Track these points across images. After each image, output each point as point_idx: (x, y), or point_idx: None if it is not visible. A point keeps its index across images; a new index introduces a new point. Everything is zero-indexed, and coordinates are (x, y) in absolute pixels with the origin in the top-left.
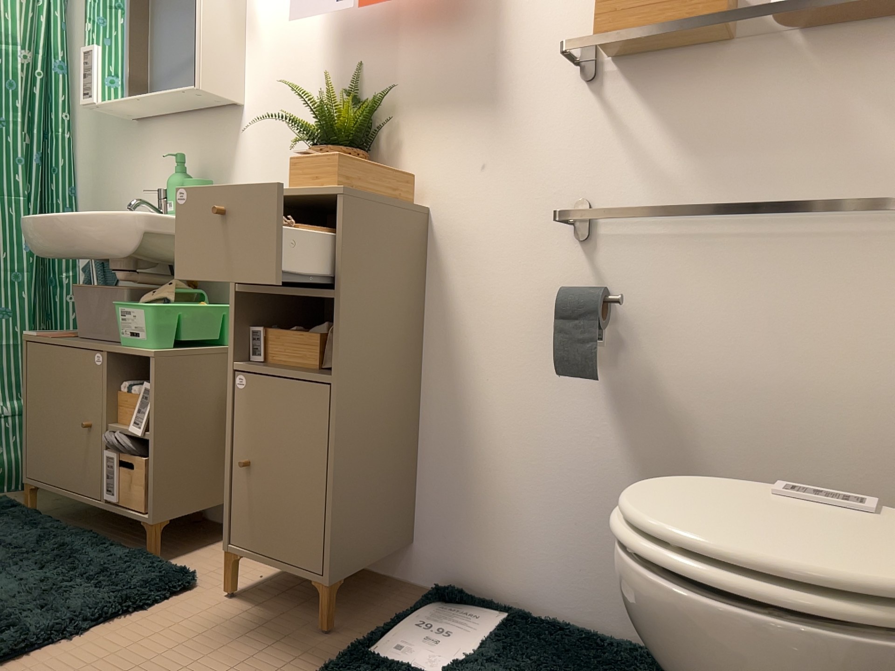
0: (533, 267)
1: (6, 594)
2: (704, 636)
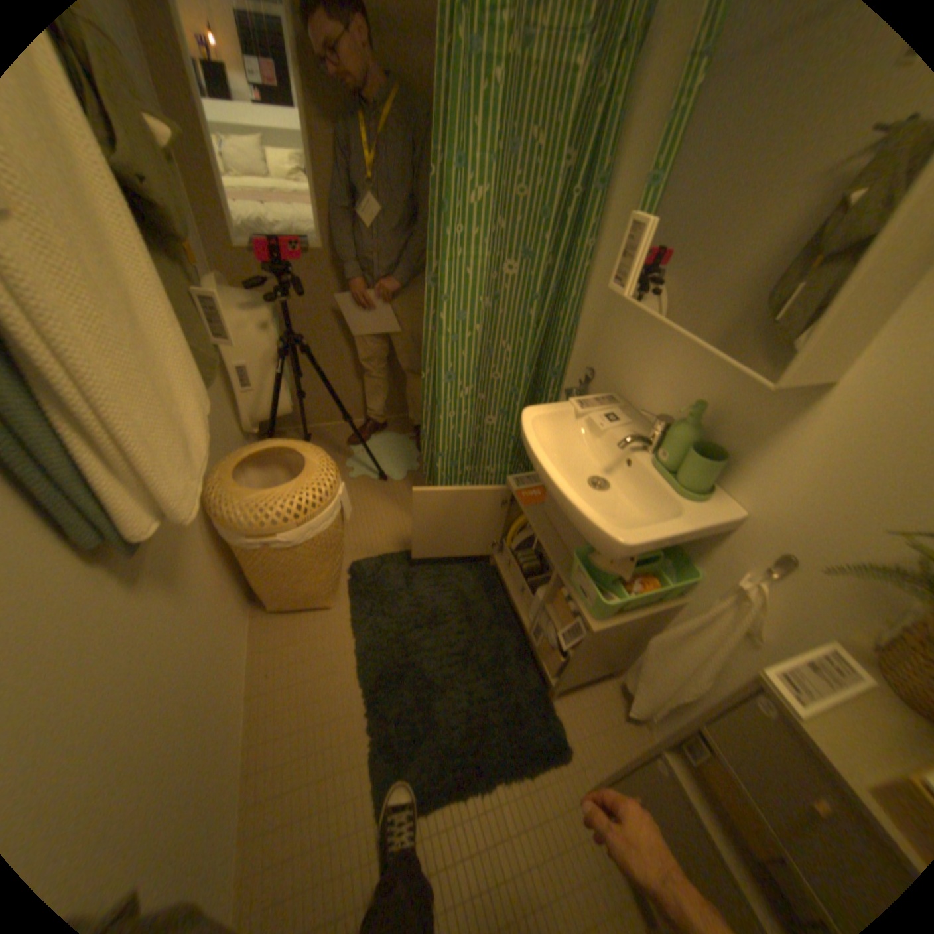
0: None
1: (461, 714)
2: None
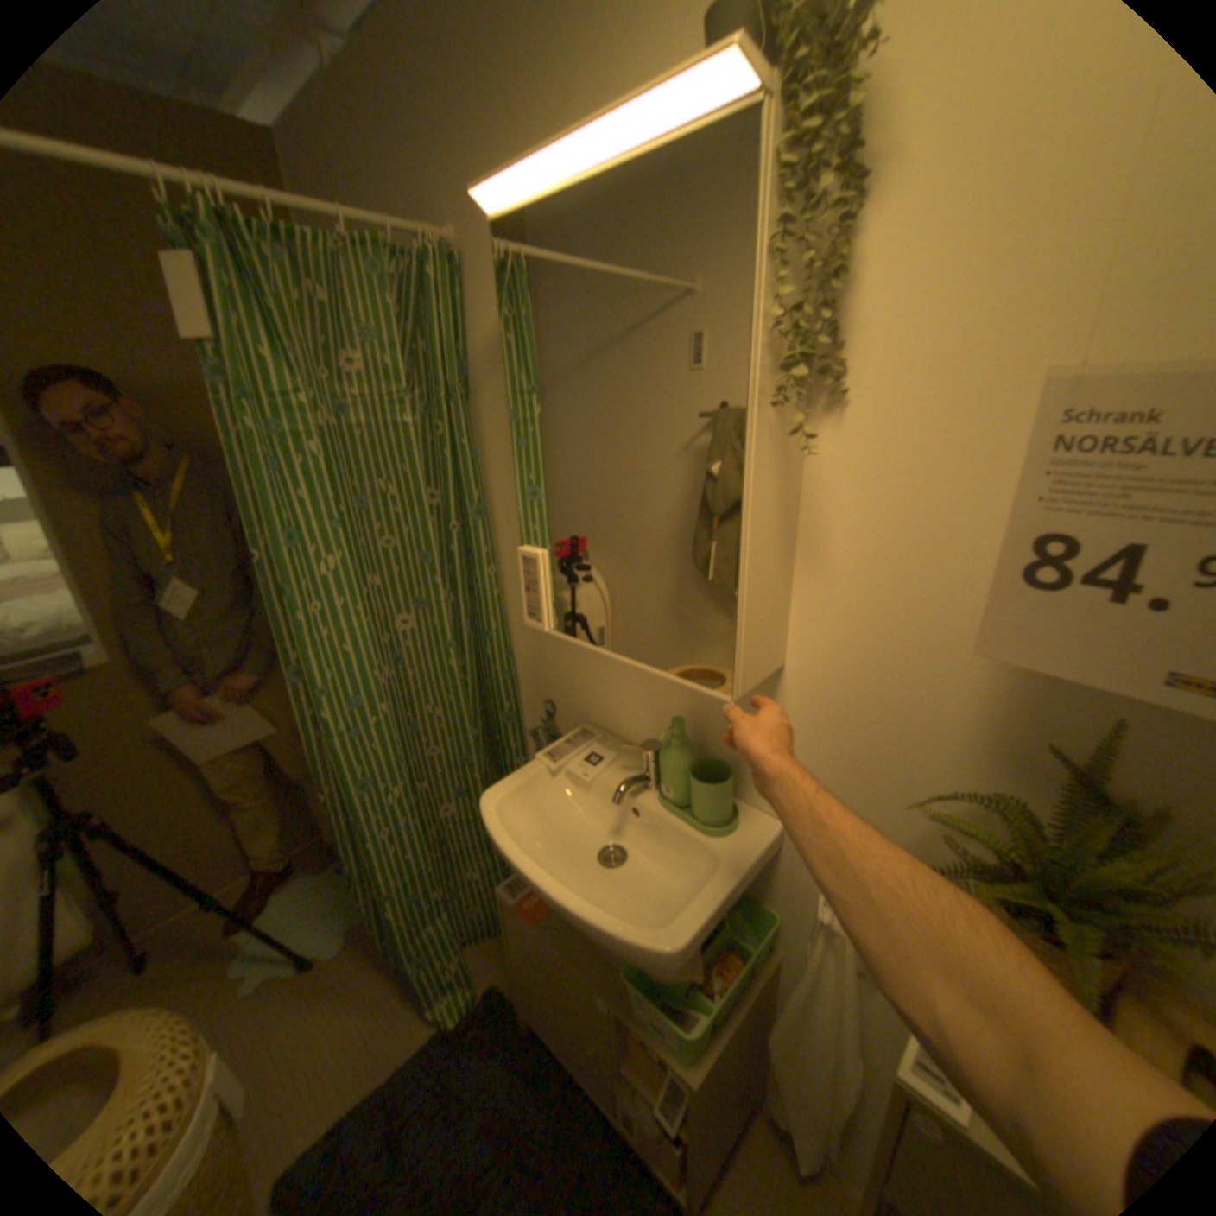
0: None
1: None
2: None
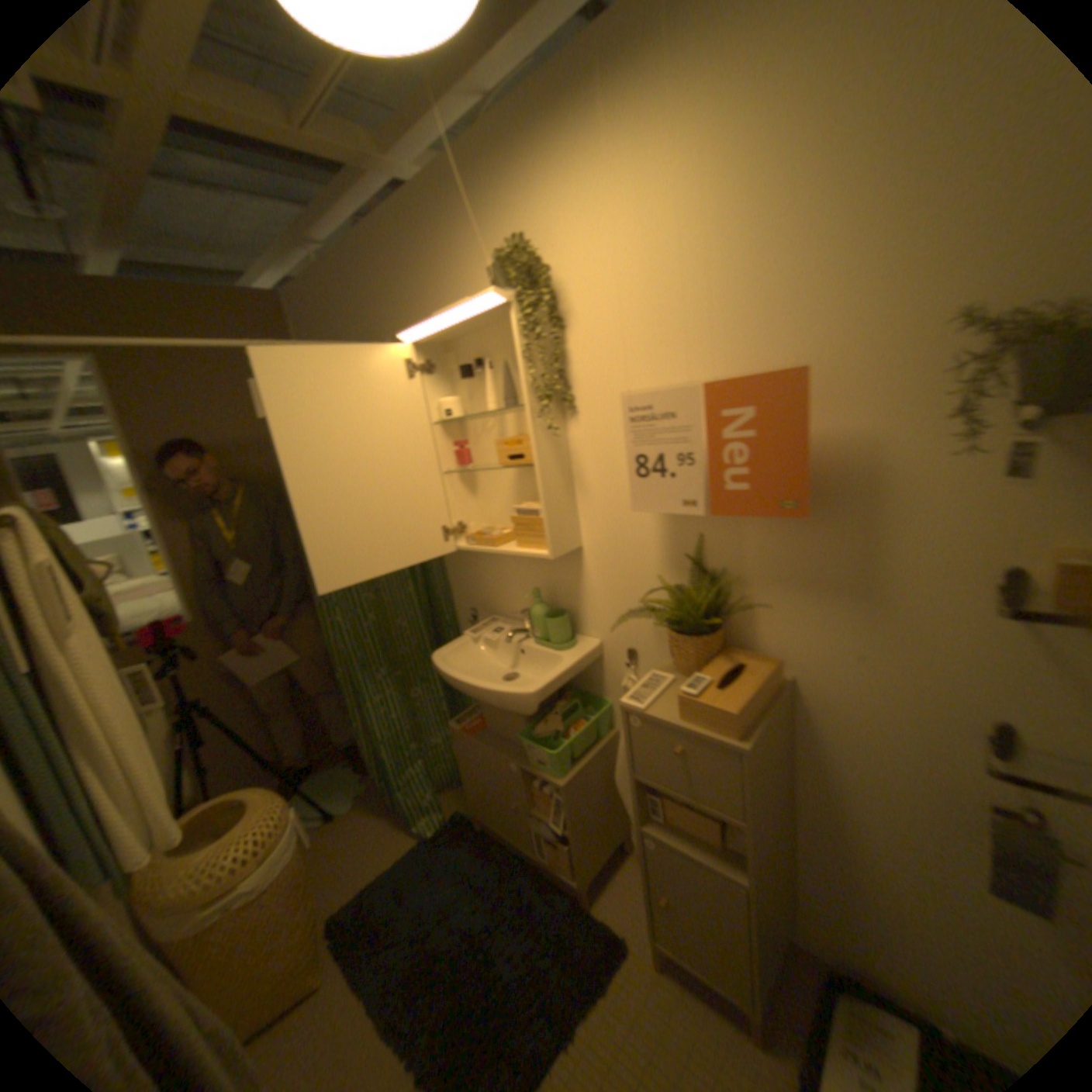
0: (933, 762)
1: (506, 987)
2: None
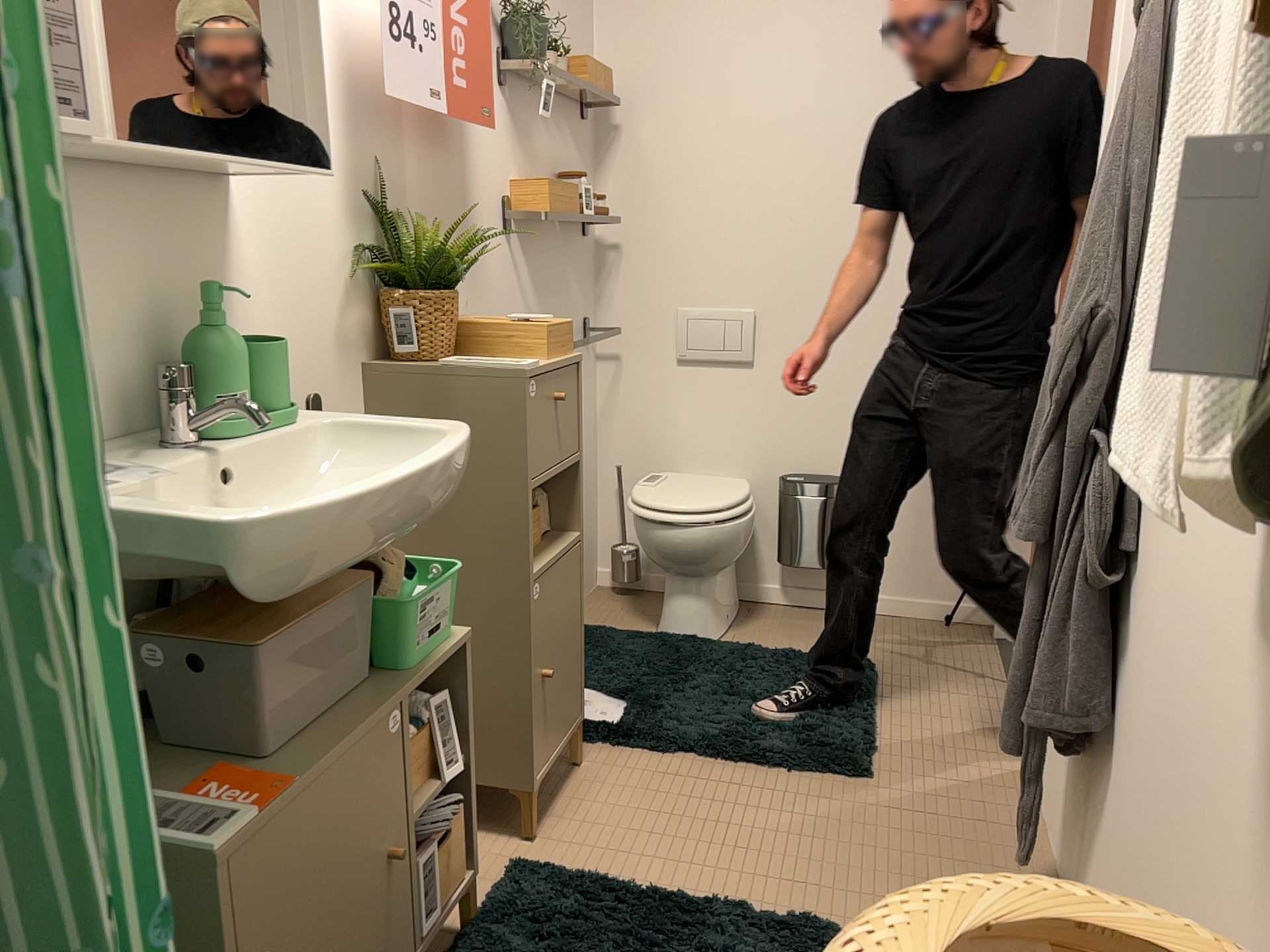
0: None
1: None
2: (747, 532)
